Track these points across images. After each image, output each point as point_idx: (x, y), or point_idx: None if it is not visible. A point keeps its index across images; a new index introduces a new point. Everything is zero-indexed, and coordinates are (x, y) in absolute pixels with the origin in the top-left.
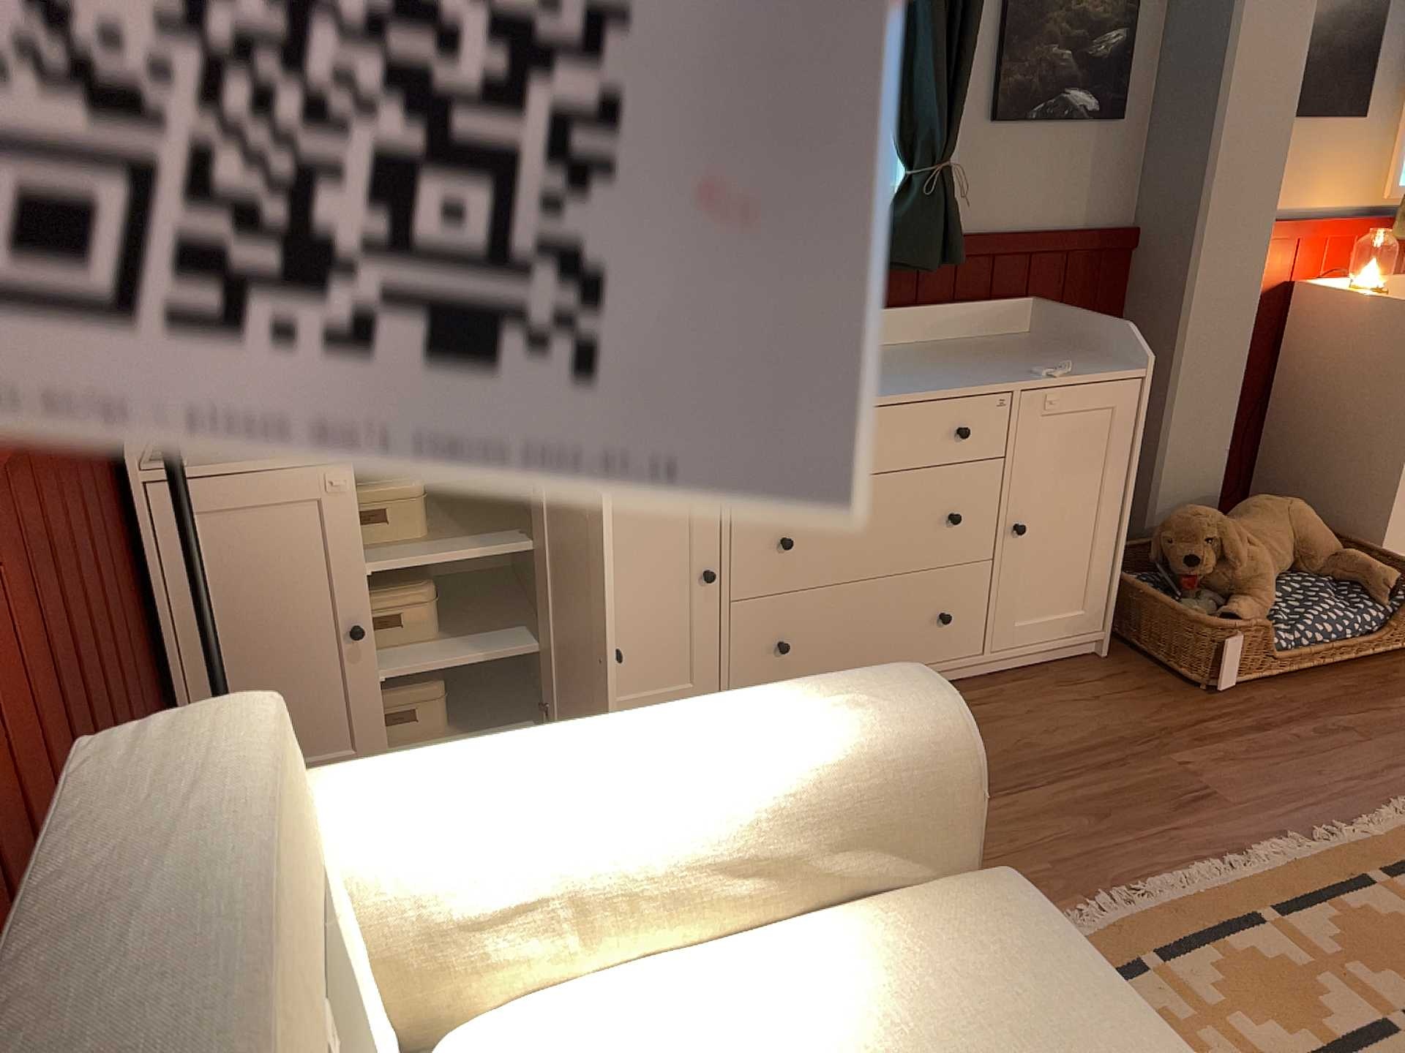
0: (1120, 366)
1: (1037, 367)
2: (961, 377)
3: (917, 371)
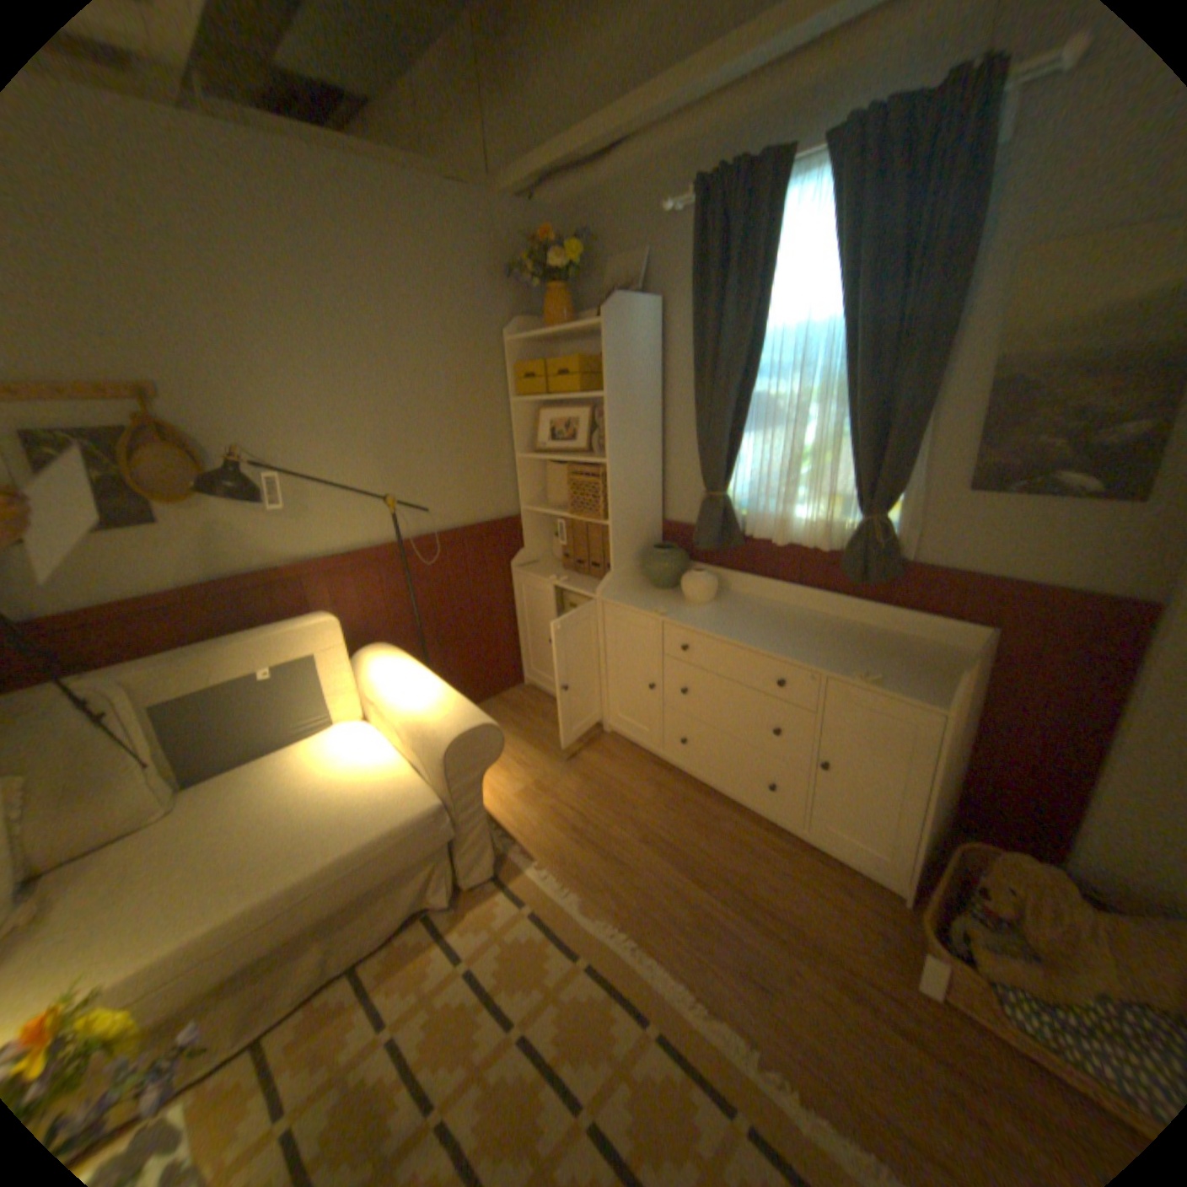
0: (940, 700)
1: (865, 670)
2: (808, 653)
3: (806, 639)
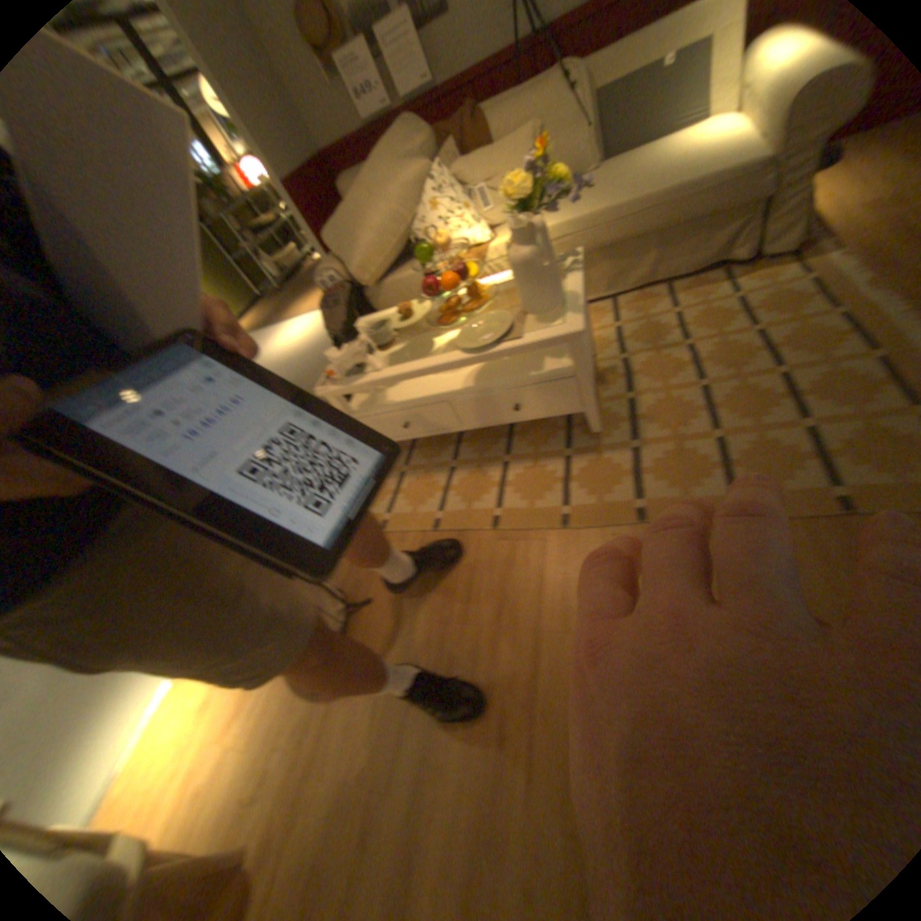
0: None
1: None
2: None
3: None
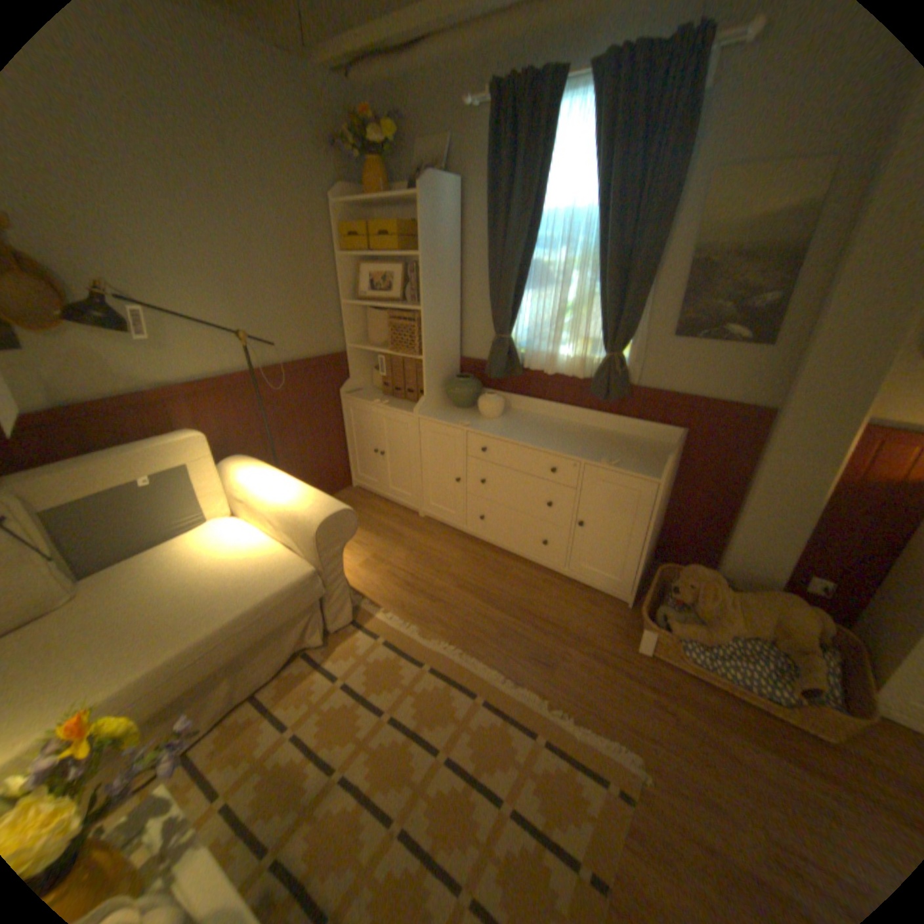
0: (655, 474)
1: (608, 458)
2: (571, 449)
3: (568, 440)
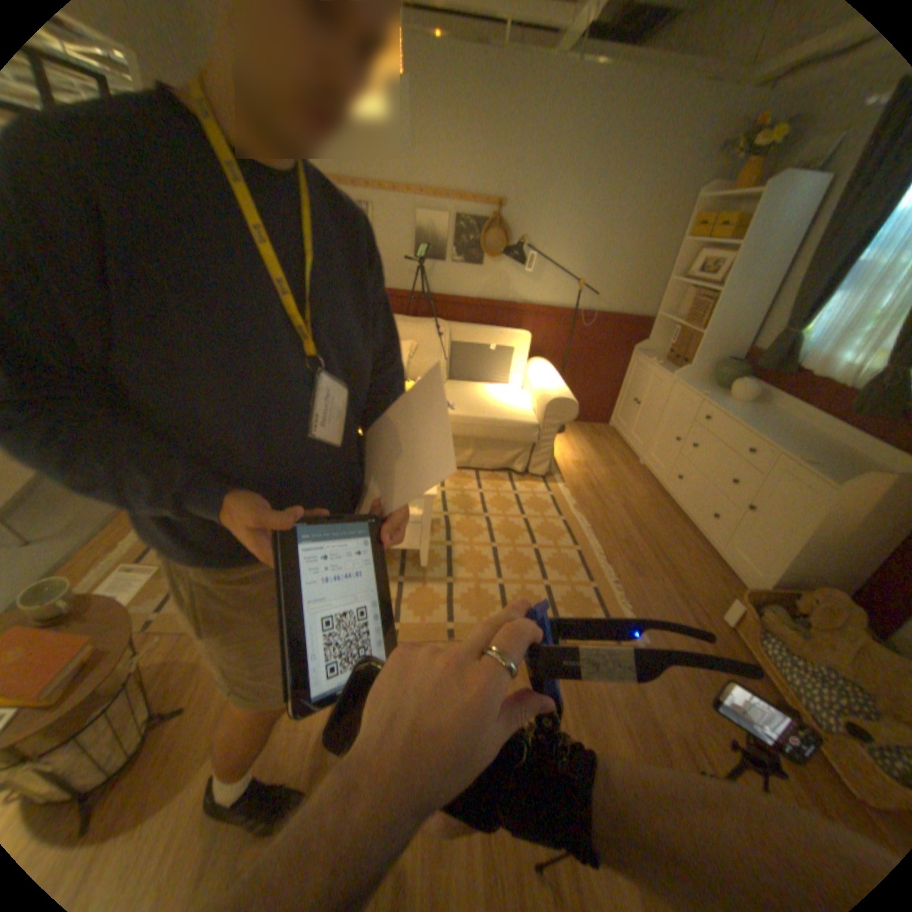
0: (845, 485)
1: (811, 458)
2: (782, 441)
3: (791, 437)
